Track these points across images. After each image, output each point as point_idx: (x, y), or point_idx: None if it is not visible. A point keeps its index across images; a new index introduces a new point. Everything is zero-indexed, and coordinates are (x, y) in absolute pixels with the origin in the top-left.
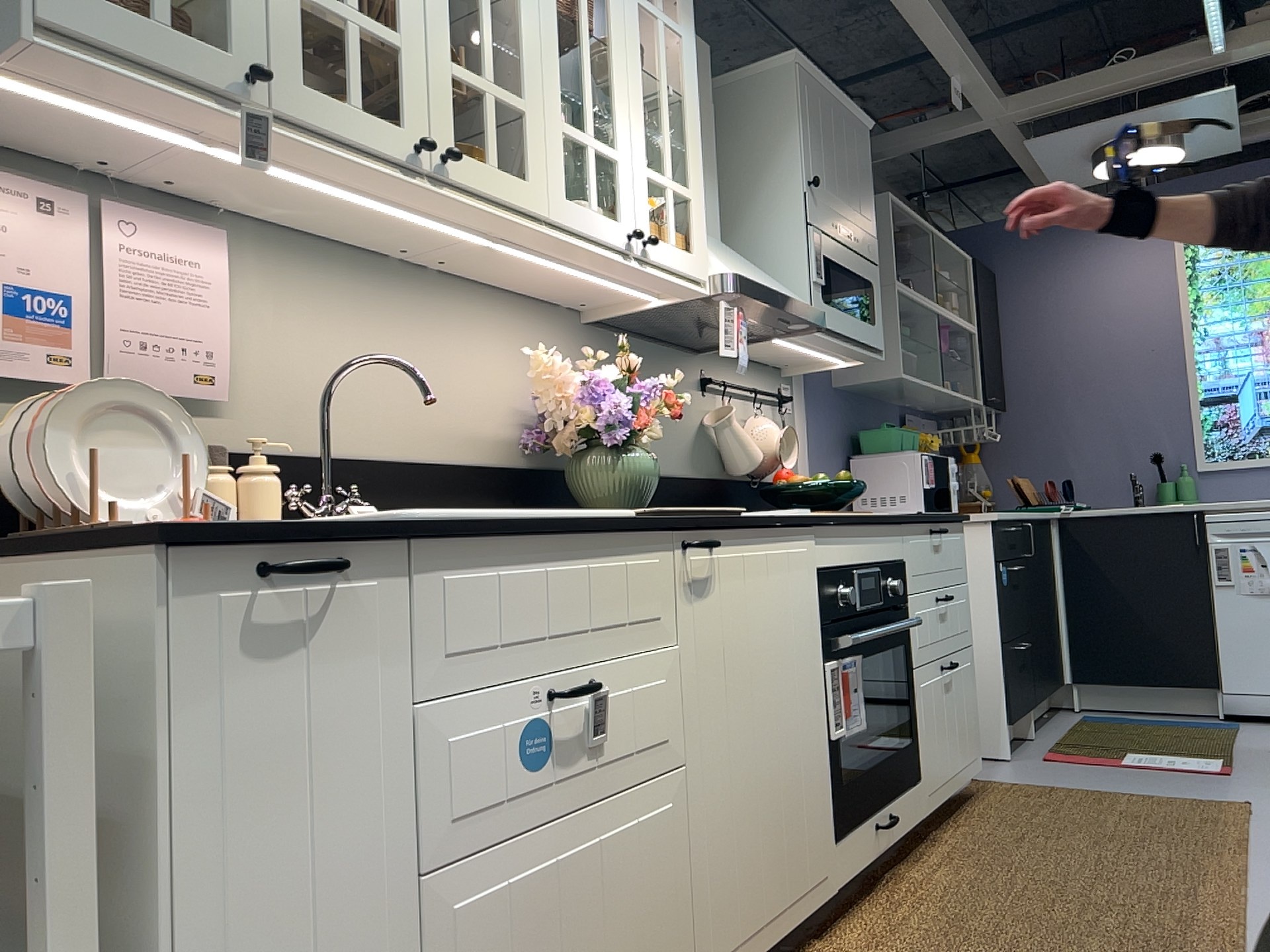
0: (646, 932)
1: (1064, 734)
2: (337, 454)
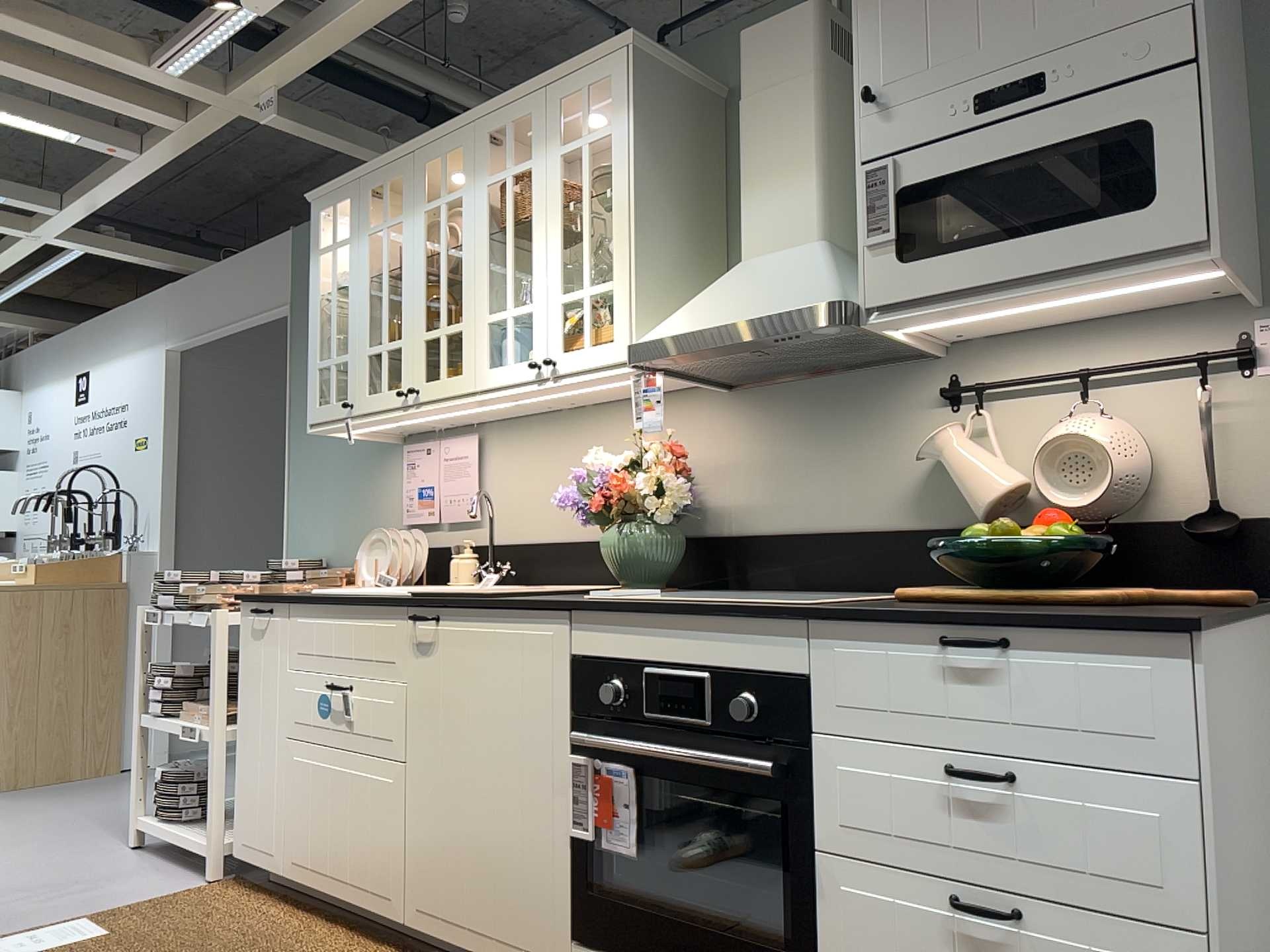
0: (371, 842)
1: None
2: (528, 541)
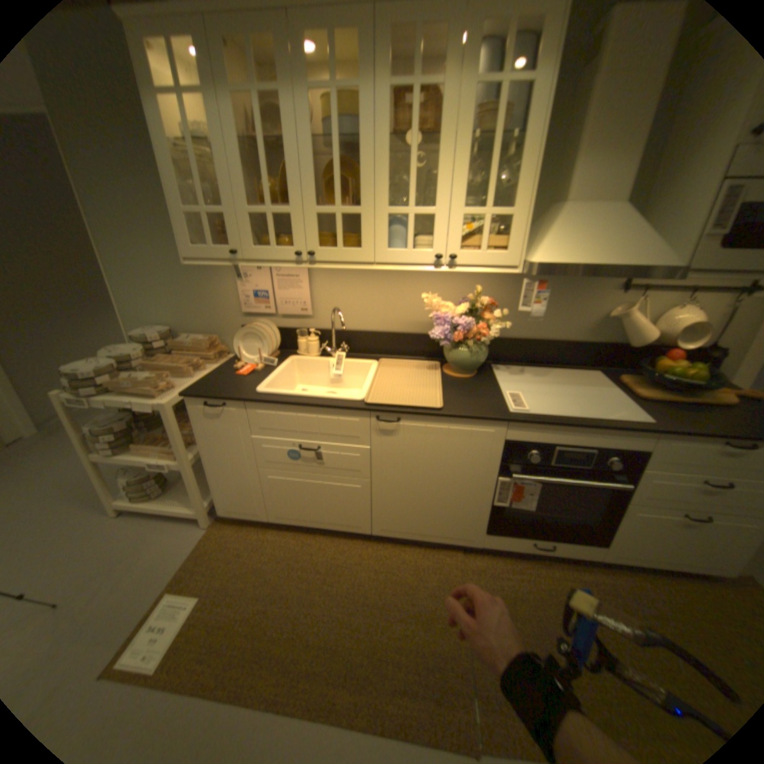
0: (345, 509)
1: None
2: (352, 330)
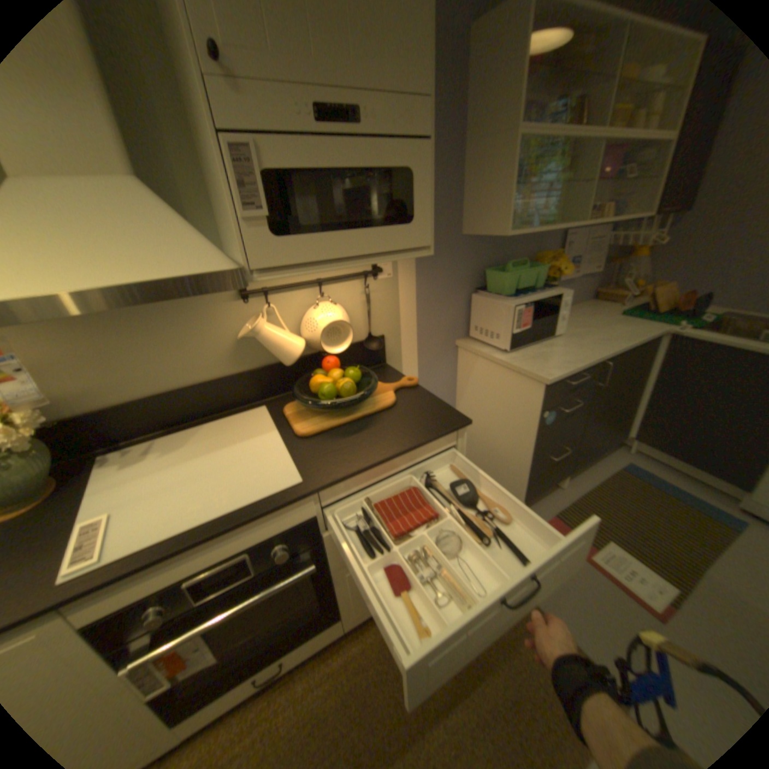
0: None
1: (588, 492)
2: None
